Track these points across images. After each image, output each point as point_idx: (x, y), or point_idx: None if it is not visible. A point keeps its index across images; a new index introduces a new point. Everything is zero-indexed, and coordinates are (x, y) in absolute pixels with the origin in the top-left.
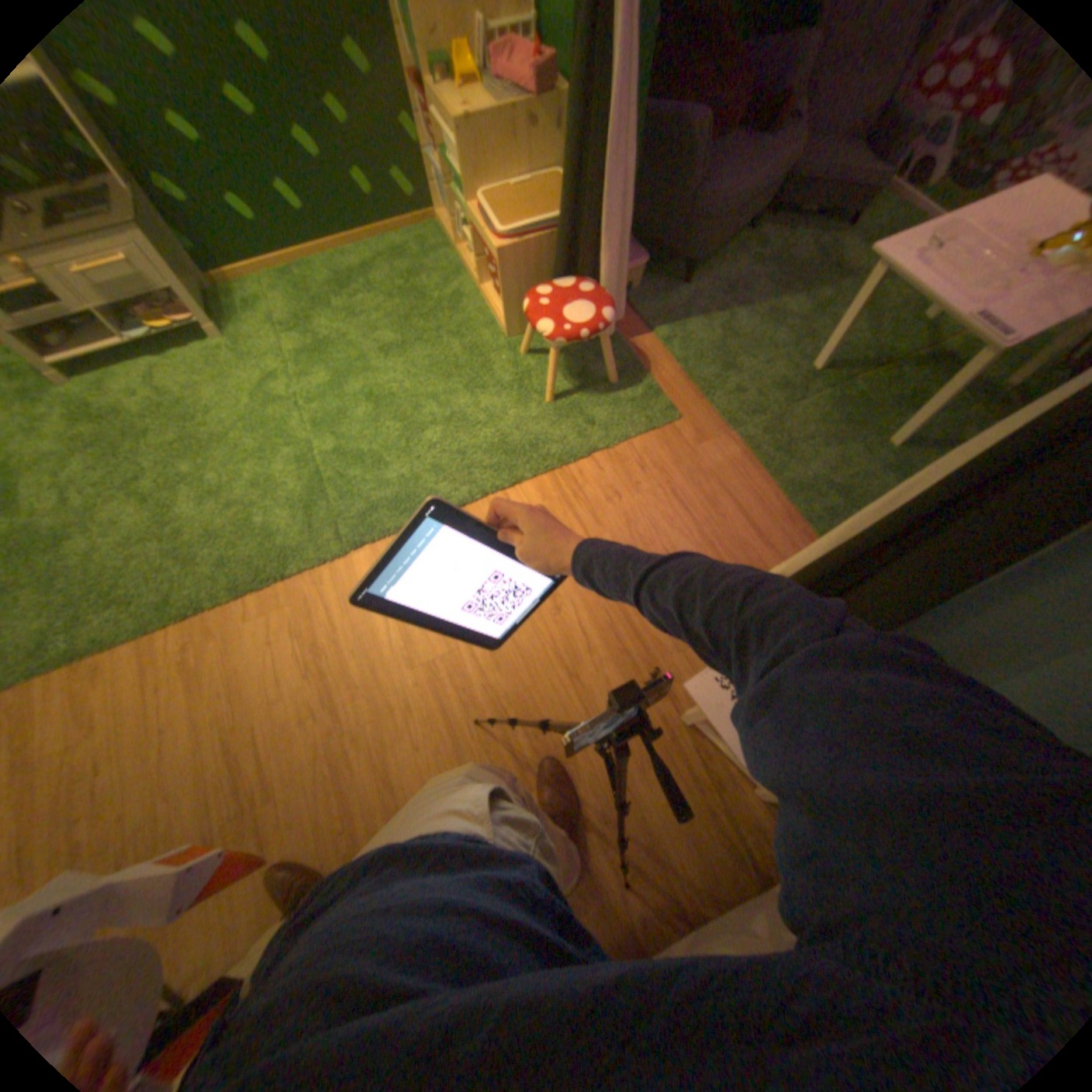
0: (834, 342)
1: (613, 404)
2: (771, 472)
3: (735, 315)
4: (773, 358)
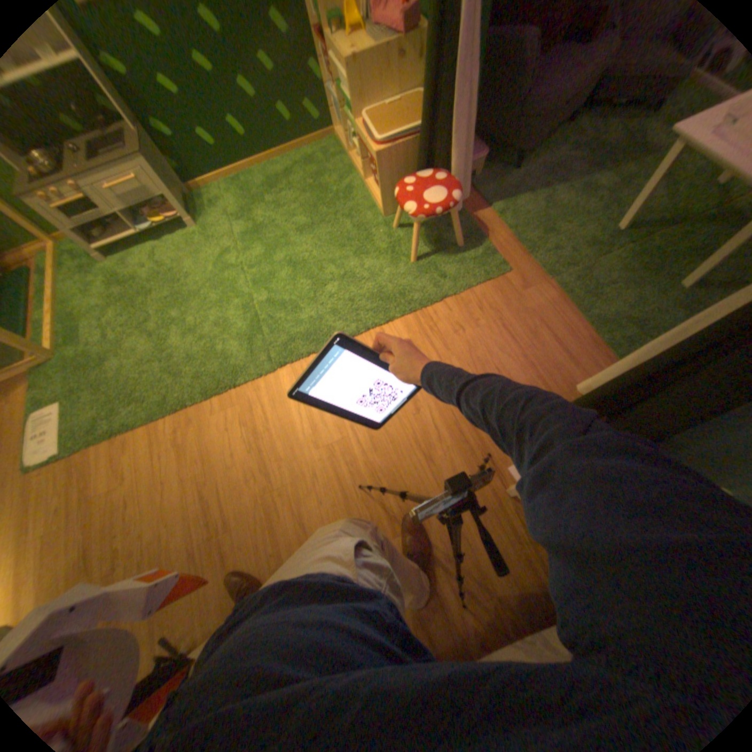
0: (636, 206)
1: (460, 262)
2: (581, 309)
3: (556, 190)
4: (586, 222)
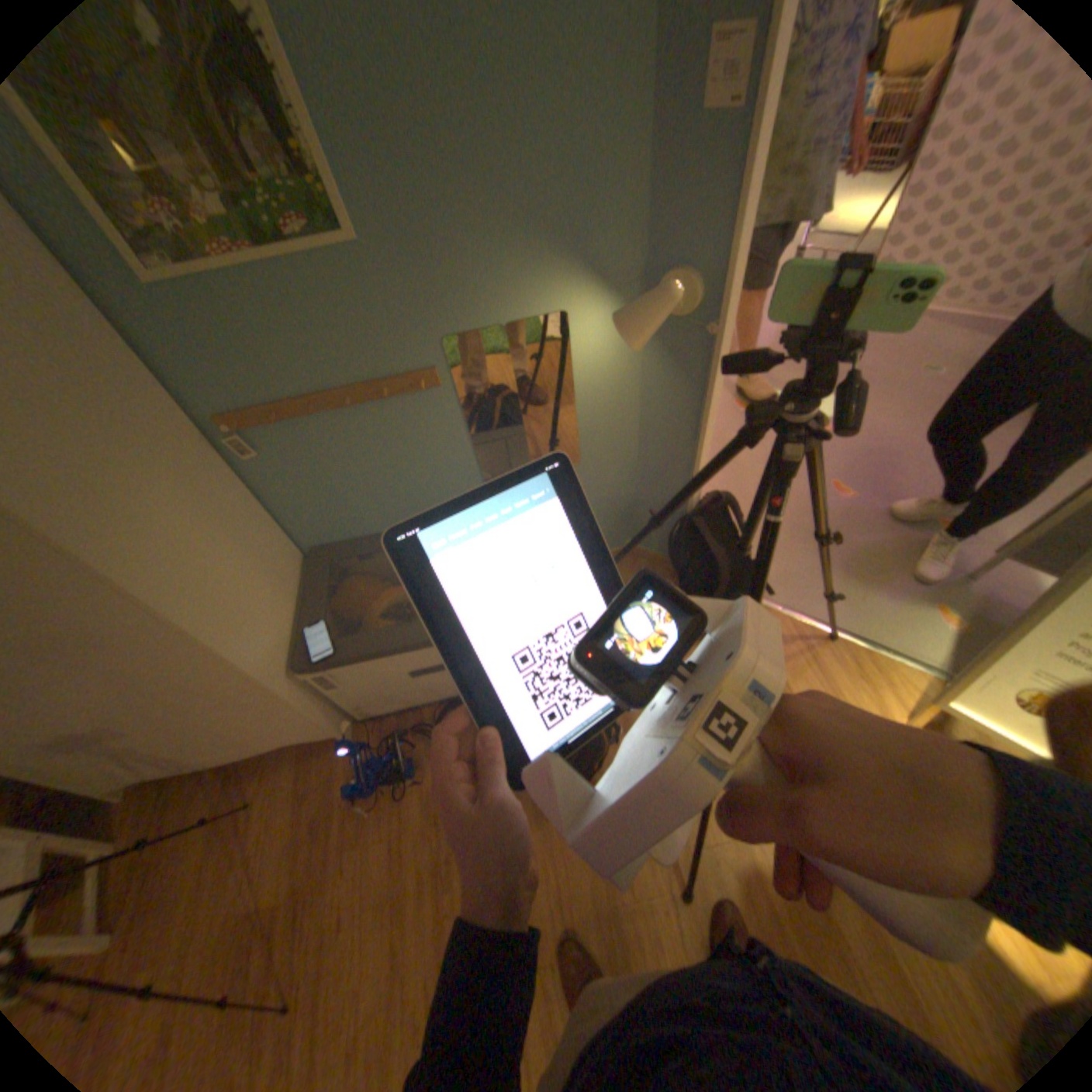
0: None
1: None
2: None
3: None
4: None
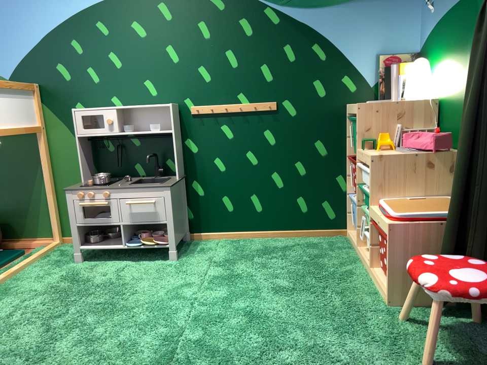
0: None
1: None
2: None
3: None
4: None
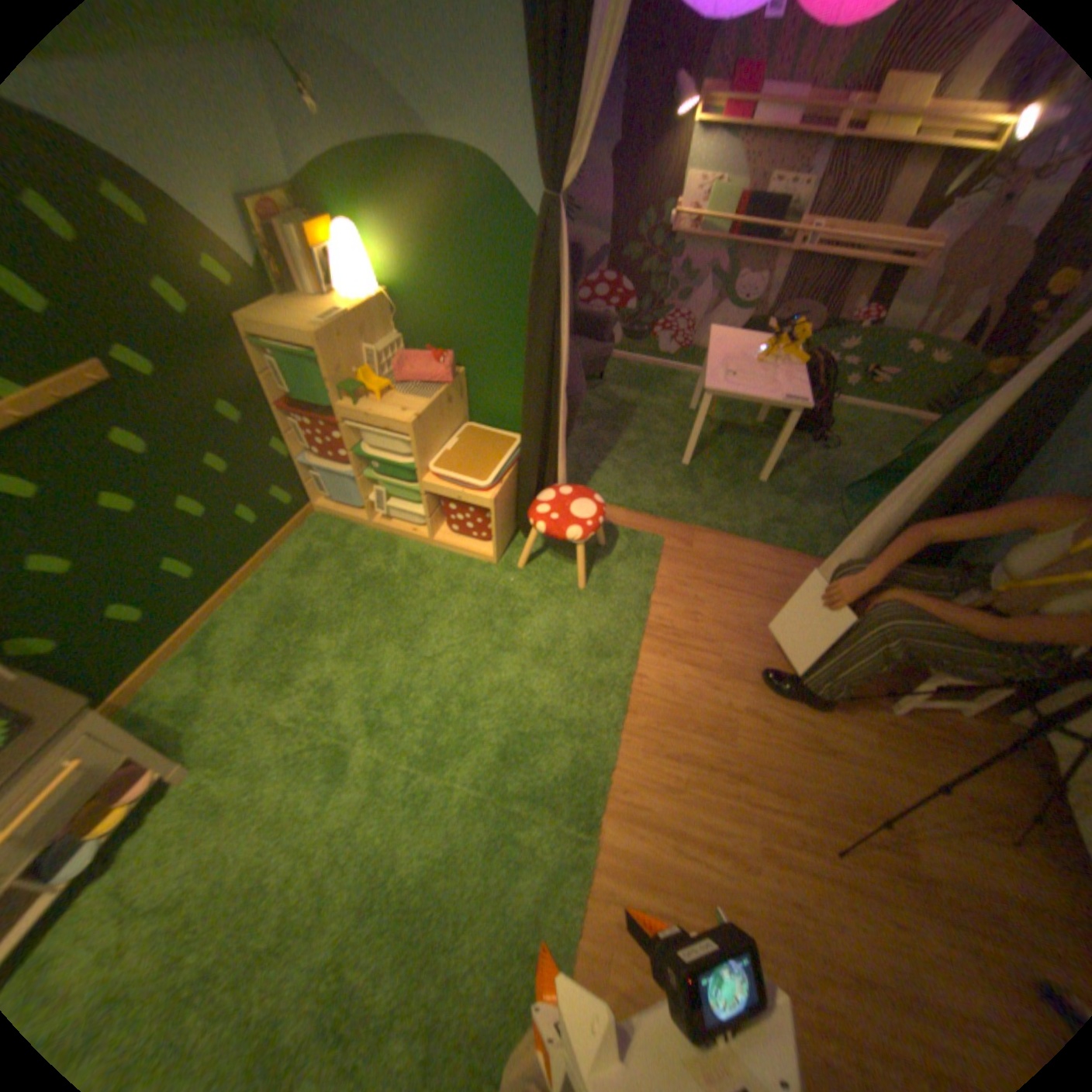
0: (692, 444)
1: (620, 558)
2: (740, 534)
3: (610, 458)
4: (660, 471)
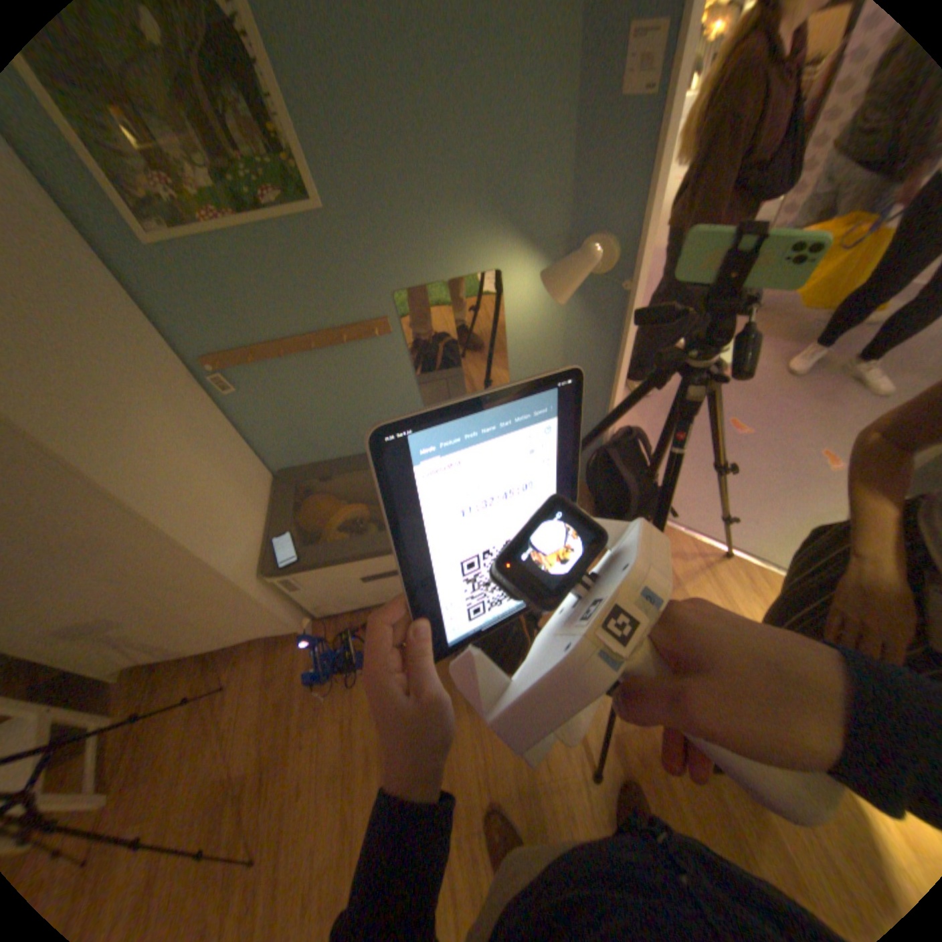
0: None
1: None
2: None
3: None
4: None
